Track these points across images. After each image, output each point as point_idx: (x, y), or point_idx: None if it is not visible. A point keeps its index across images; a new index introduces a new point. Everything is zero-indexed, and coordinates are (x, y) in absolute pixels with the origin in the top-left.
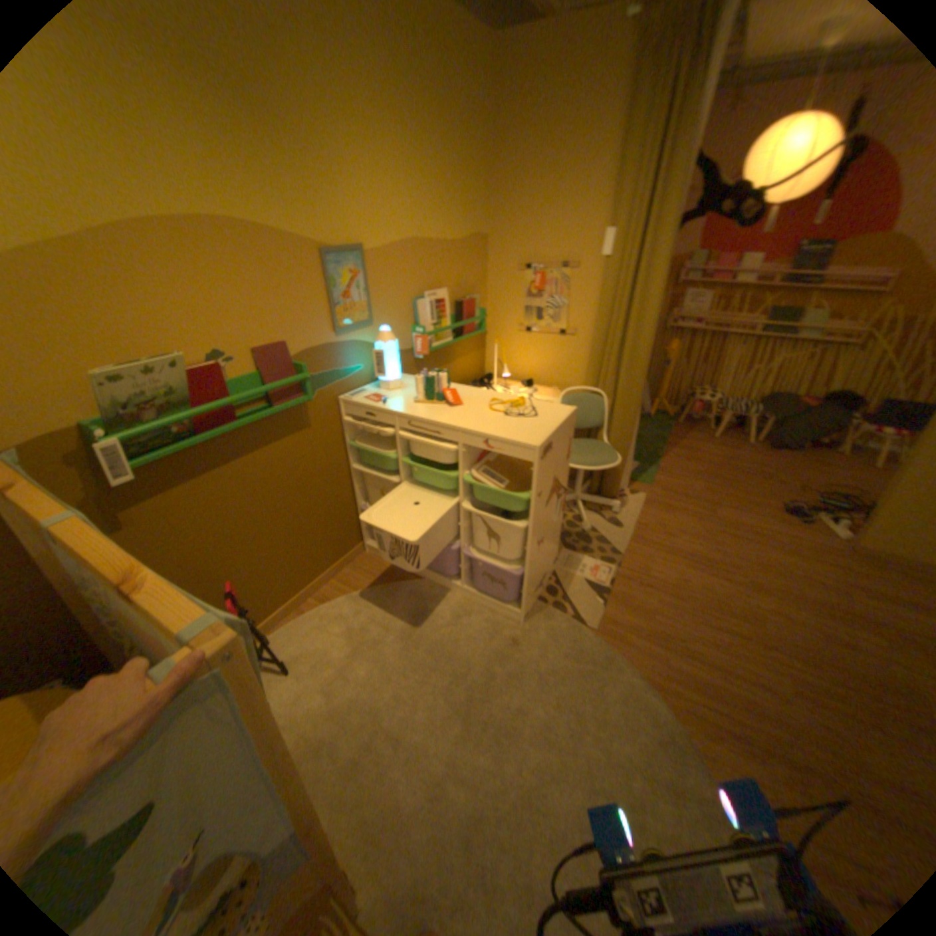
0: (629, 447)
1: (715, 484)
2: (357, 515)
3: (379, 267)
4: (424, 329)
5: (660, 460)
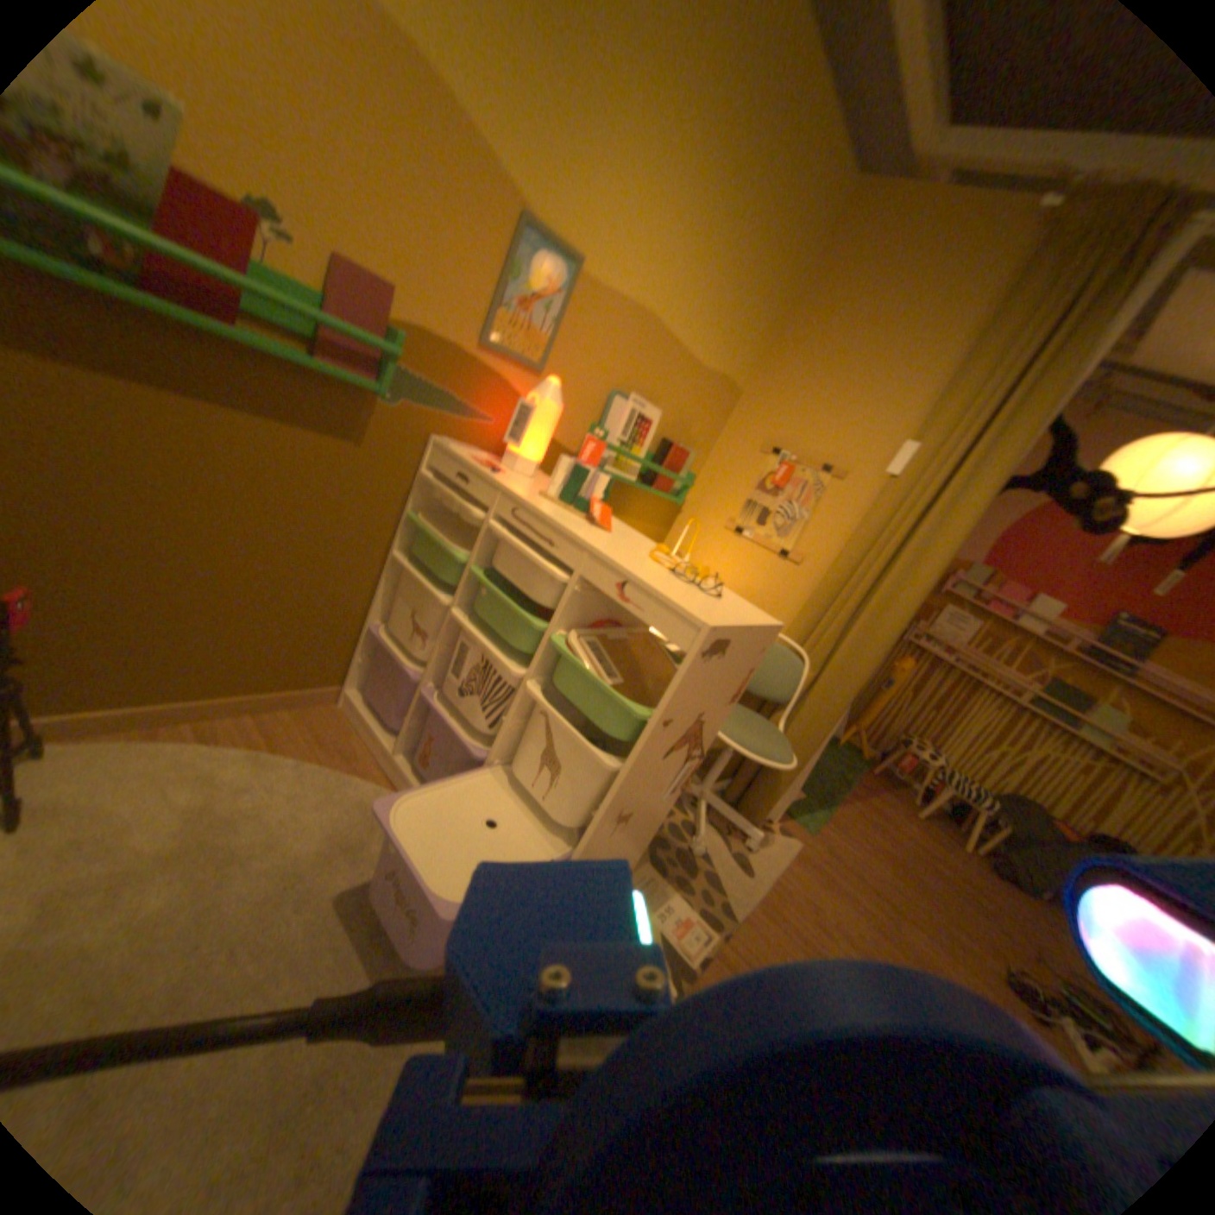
0: (813, 761)
1: (909, 888)
2: (360, 639)
3: (595, 313)
4: (609, 438)
5: (838, 810)
